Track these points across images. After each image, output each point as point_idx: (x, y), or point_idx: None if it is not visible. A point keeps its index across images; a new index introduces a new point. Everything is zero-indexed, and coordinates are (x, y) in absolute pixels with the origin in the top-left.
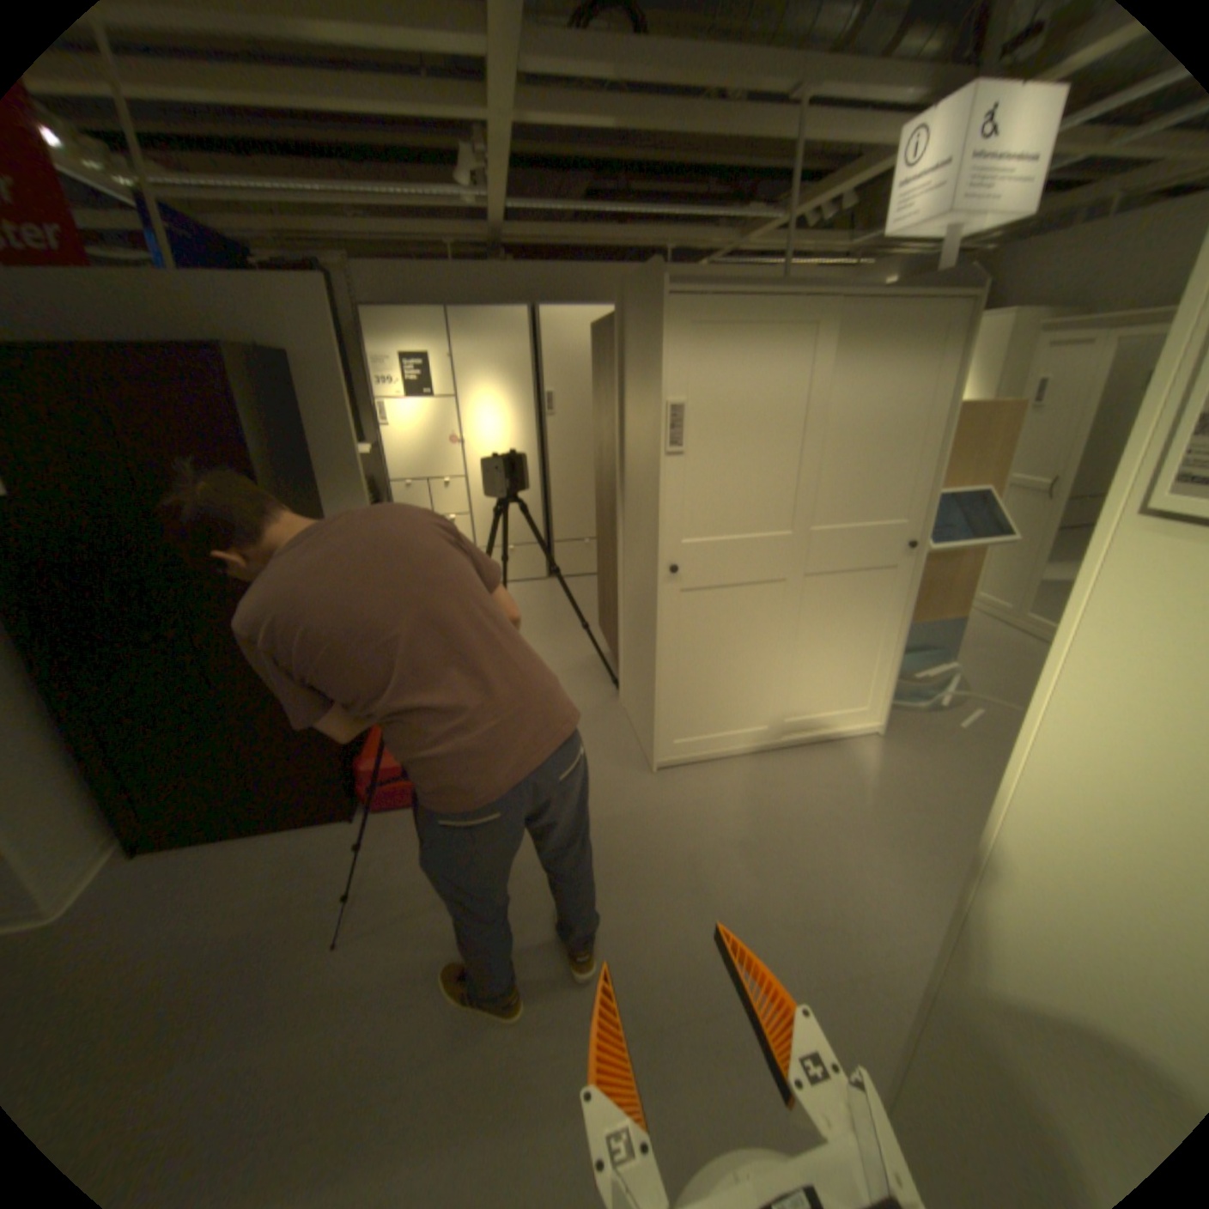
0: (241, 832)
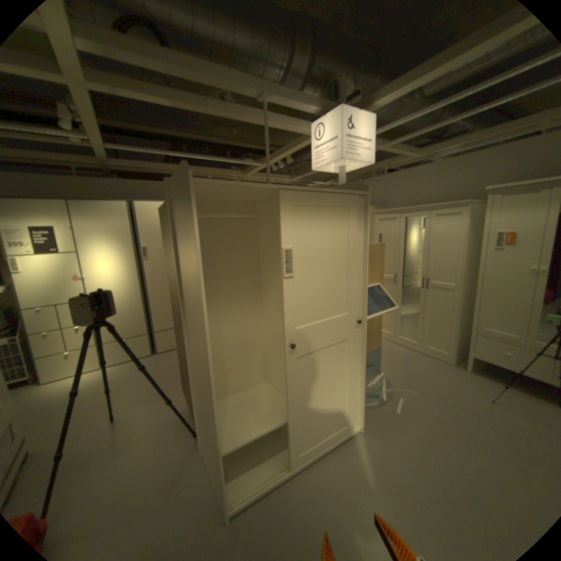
0: None
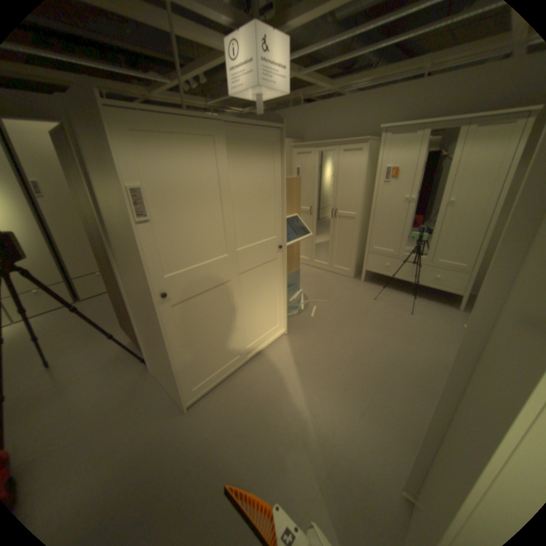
0: None
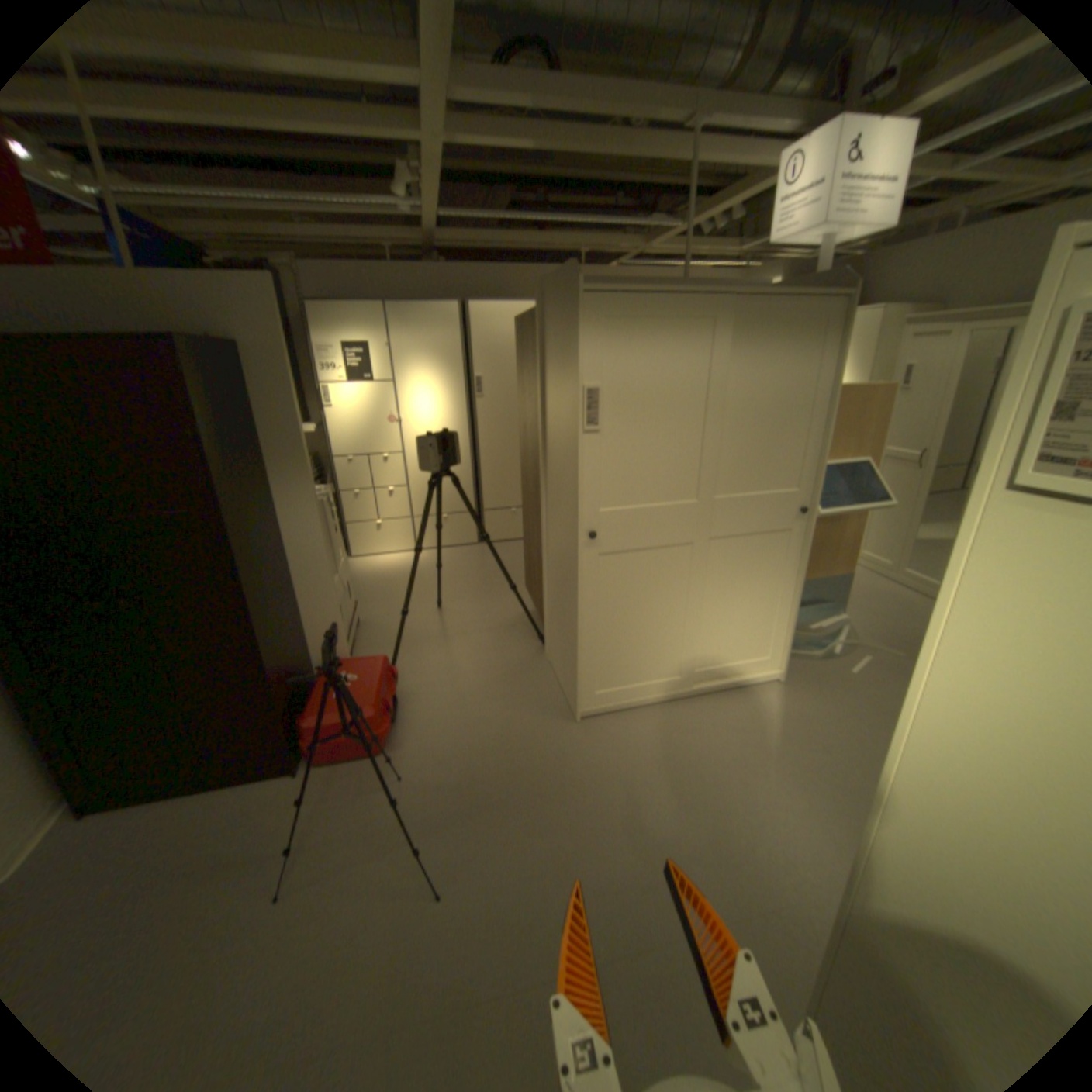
0: (188, 789)
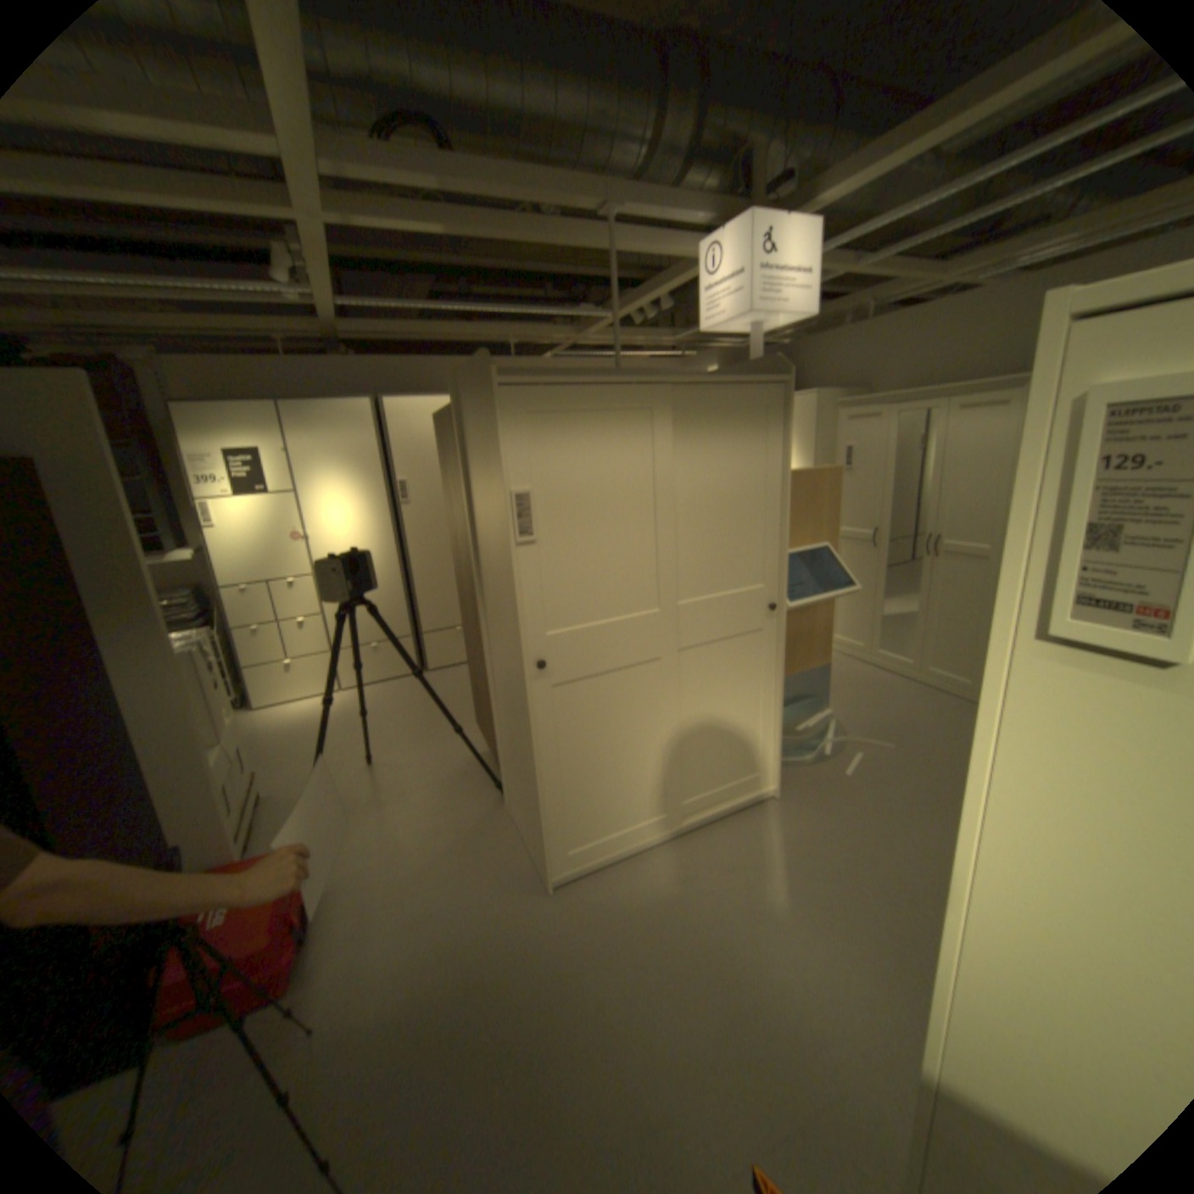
0: None
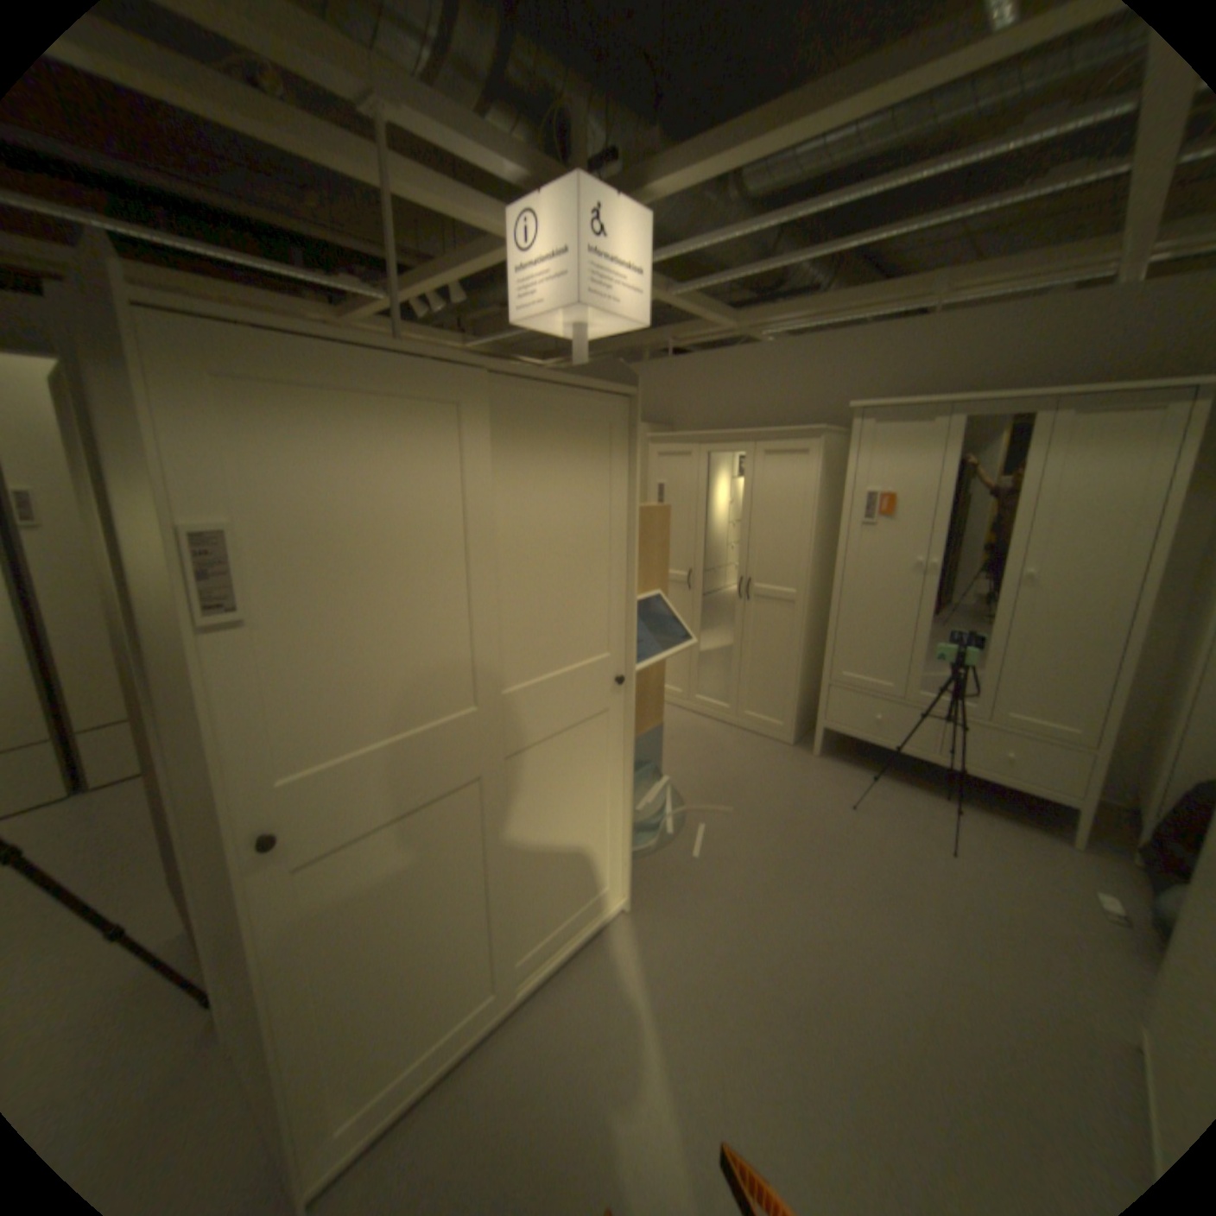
0: None
